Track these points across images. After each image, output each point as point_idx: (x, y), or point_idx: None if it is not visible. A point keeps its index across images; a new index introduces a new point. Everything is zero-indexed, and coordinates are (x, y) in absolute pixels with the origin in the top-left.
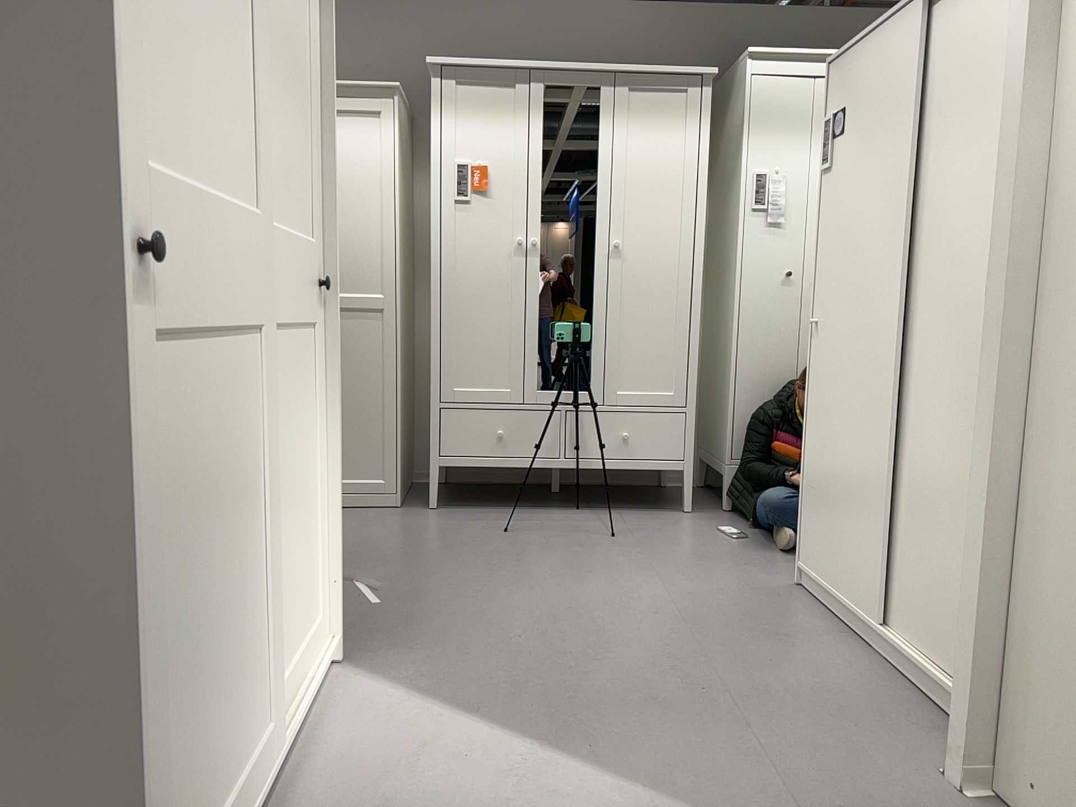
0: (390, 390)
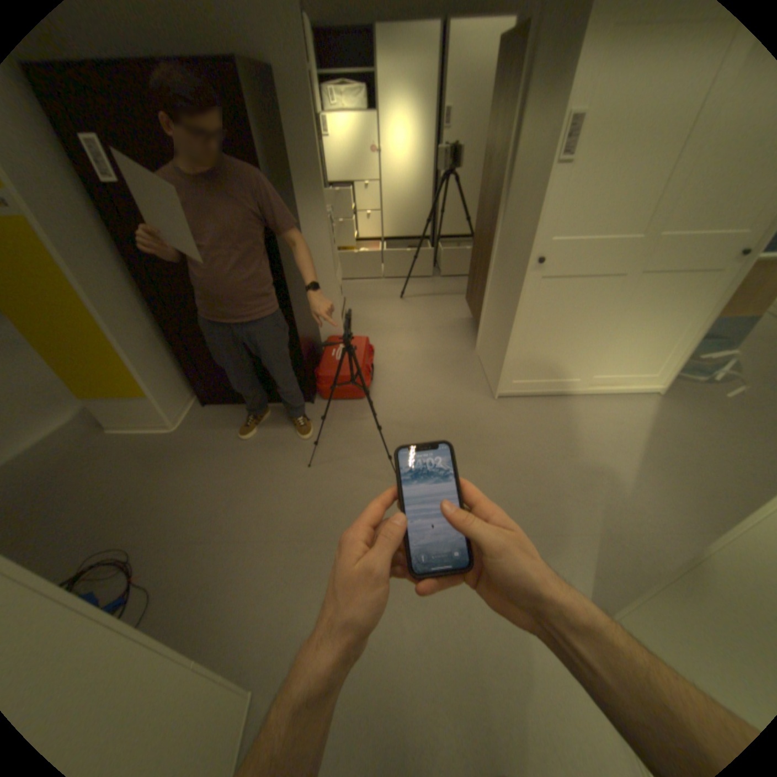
0: None
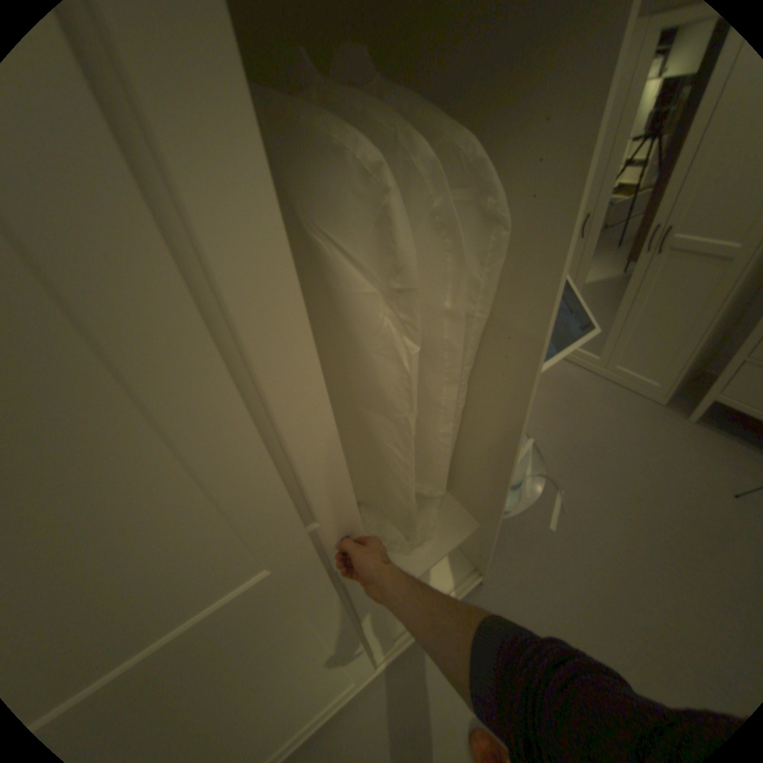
0: (701, 327)
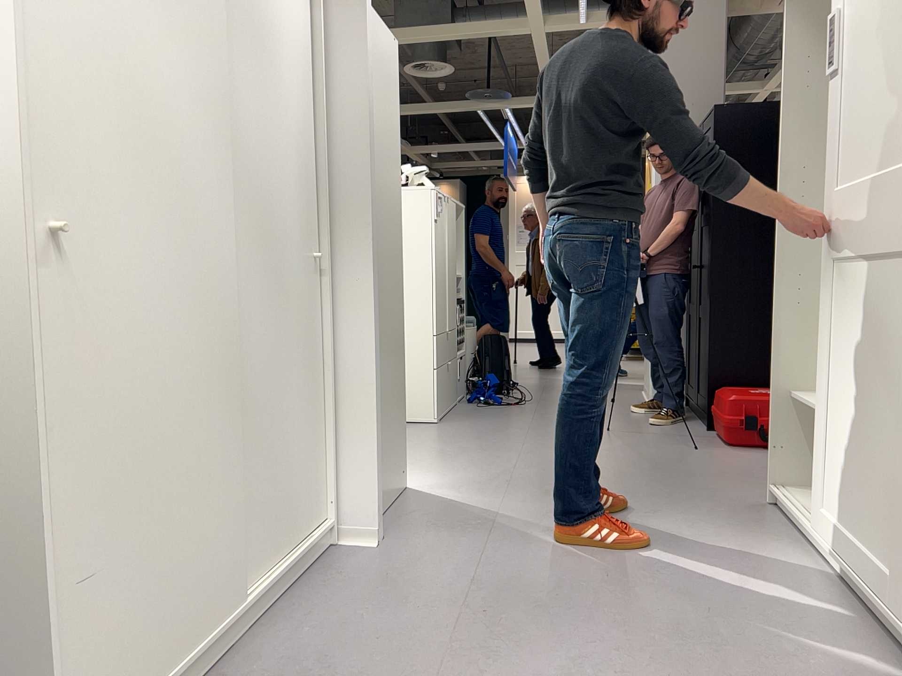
0: None
